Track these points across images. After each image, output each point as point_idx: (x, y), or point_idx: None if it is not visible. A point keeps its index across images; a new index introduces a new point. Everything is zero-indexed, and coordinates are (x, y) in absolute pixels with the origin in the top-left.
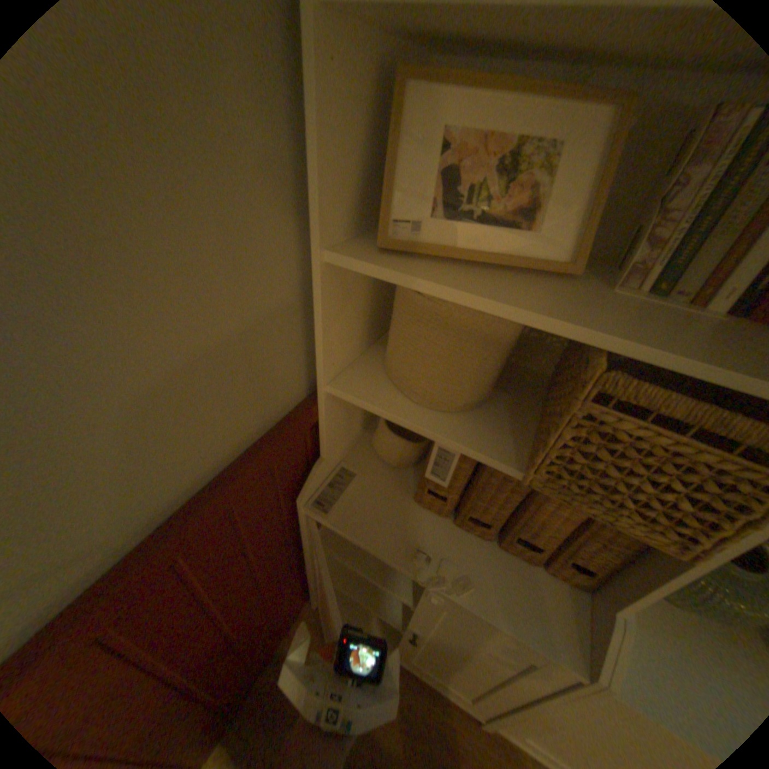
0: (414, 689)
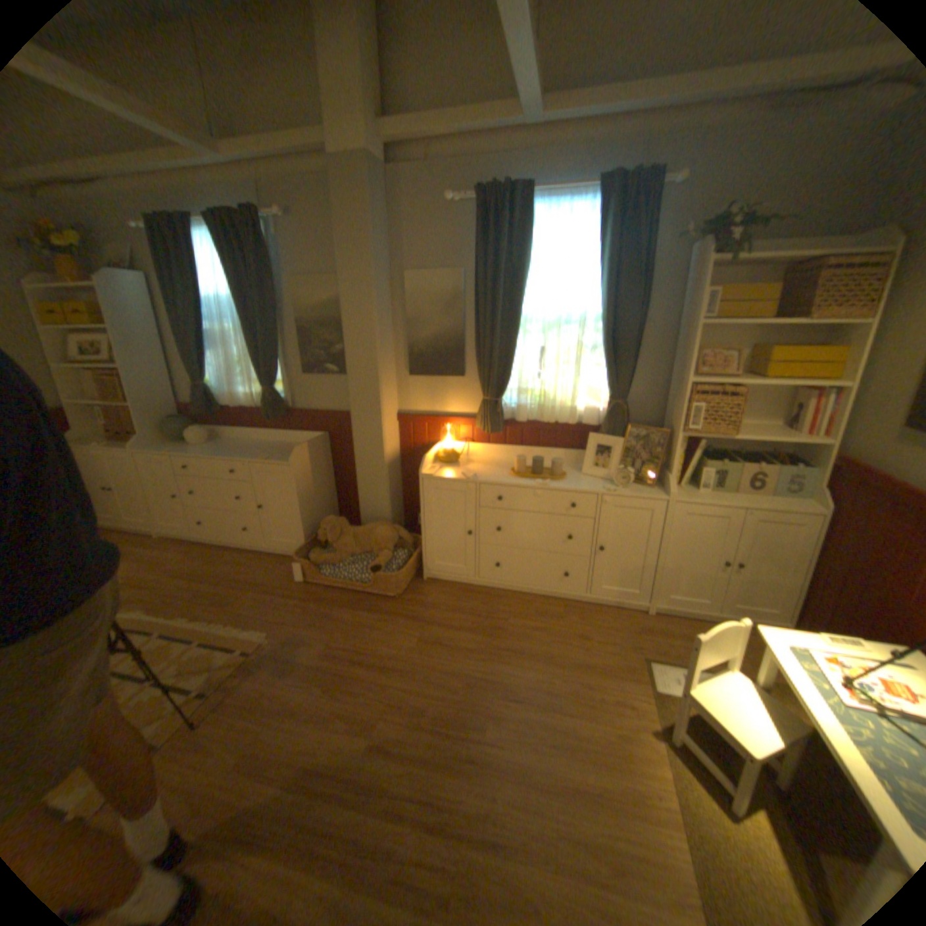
0: (127, 538)
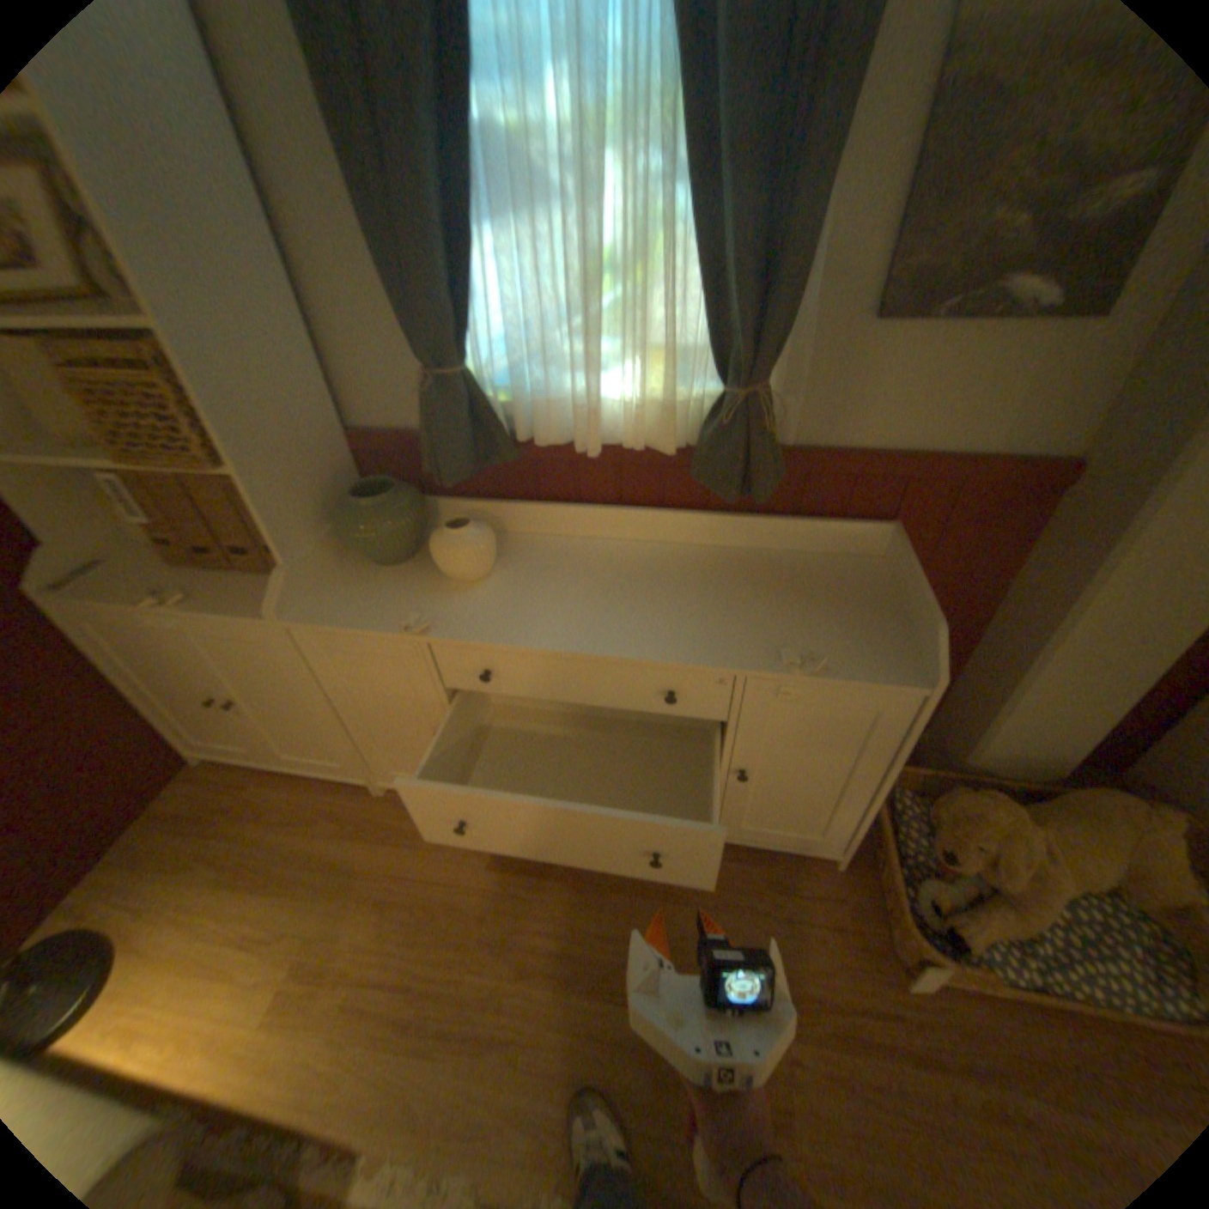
0: (303, 791)
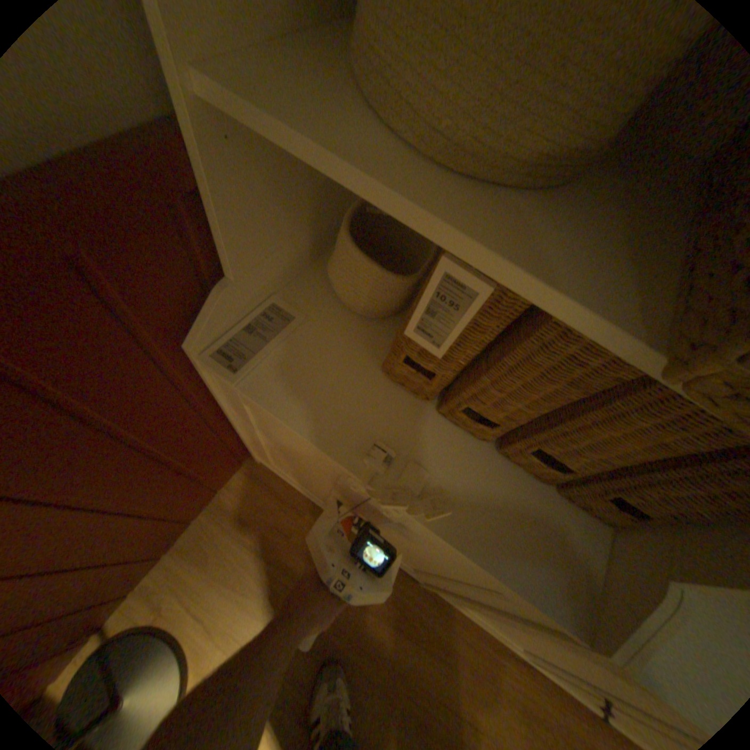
0: None
